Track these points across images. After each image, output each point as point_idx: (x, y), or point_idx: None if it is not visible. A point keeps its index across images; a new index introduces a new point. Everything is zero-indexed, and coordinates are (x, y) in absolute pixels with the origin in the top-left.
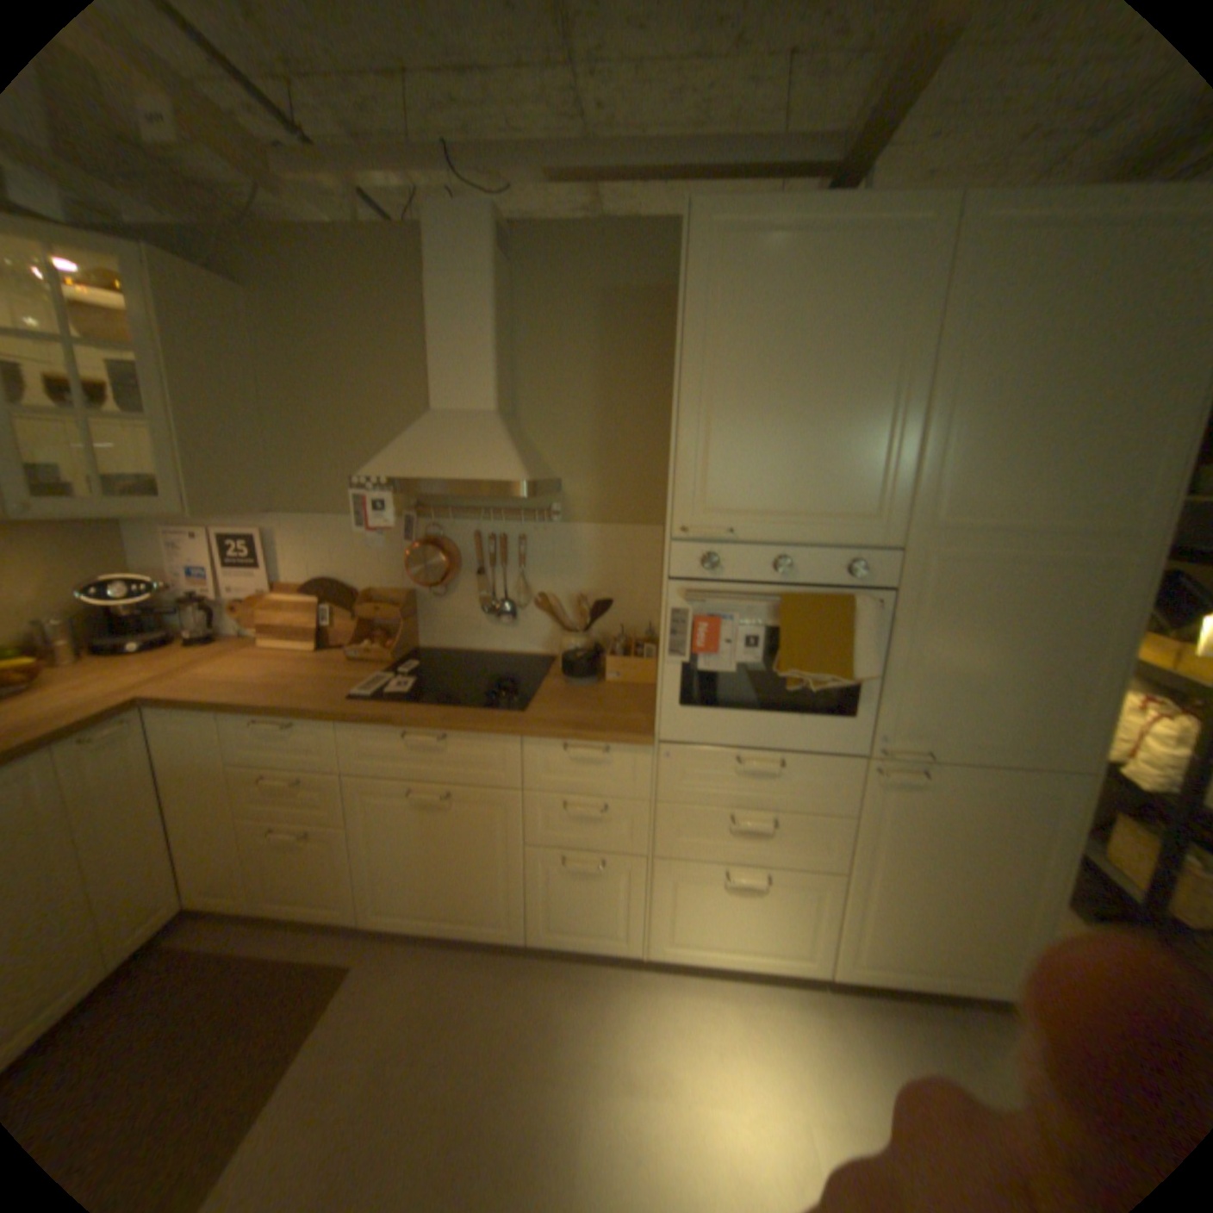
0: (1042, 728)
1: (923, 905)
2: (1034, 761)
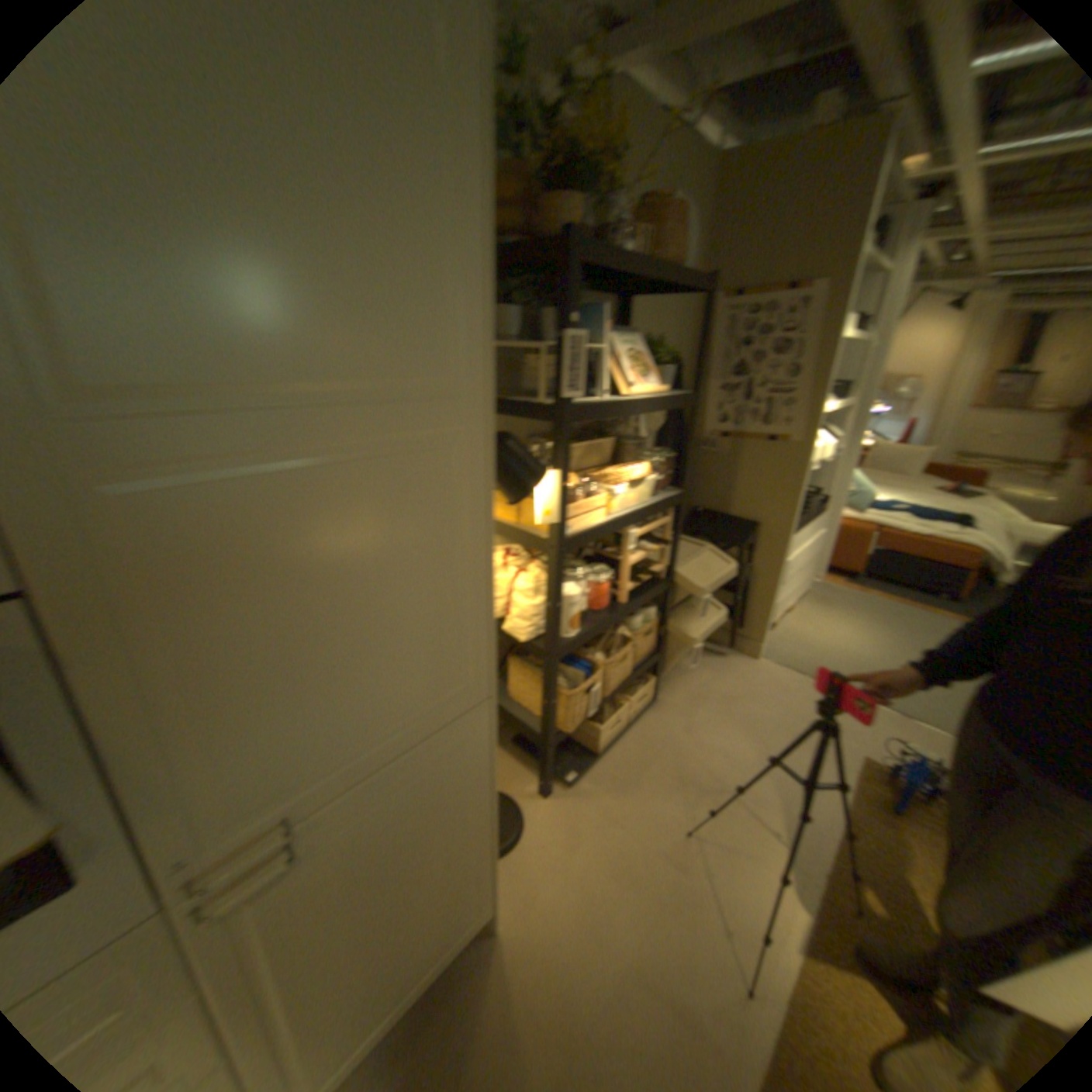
0: (425, 687)
1: (358, 967)
2: (428, 727)
